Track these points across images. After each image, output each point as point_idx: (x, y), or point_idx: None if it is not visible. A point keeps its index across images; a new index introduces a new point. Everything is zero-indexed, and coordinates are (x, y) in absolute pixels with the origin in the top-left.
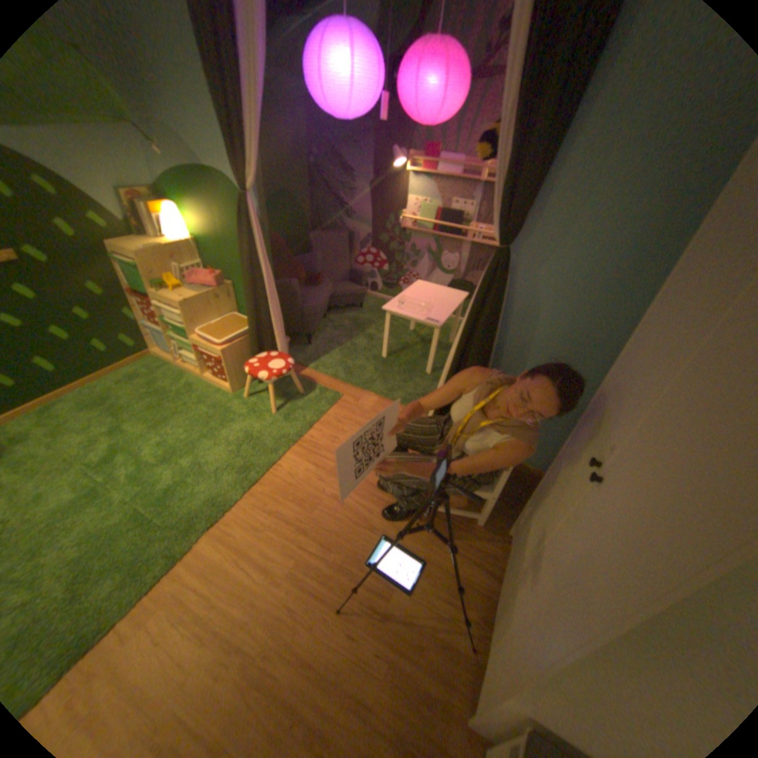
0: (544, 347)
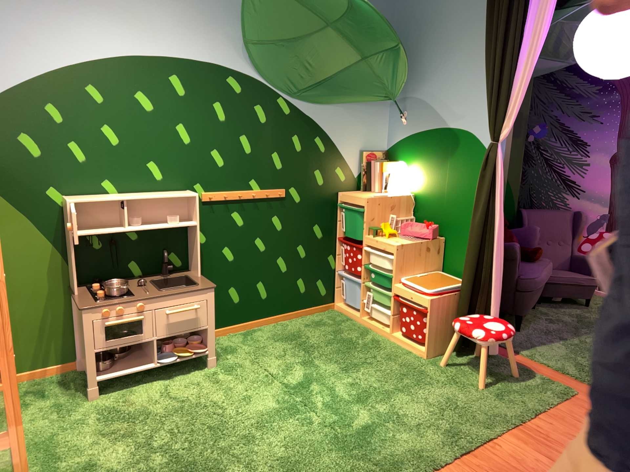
0: None
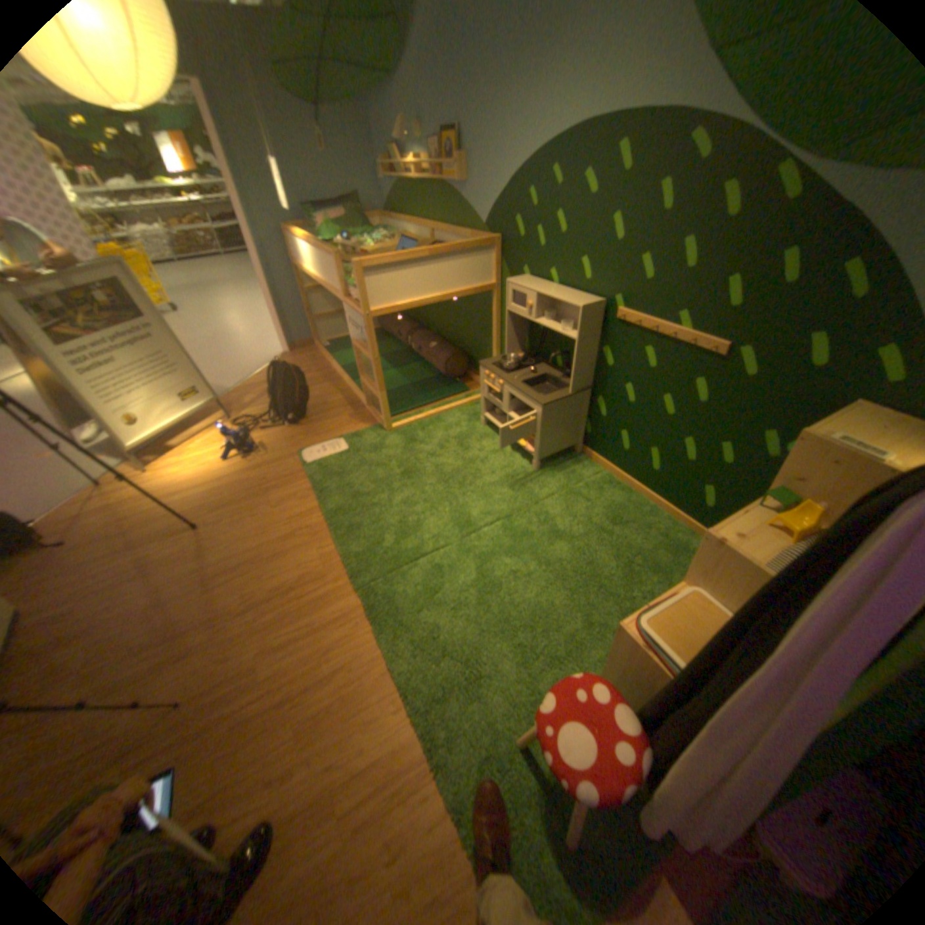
0: None
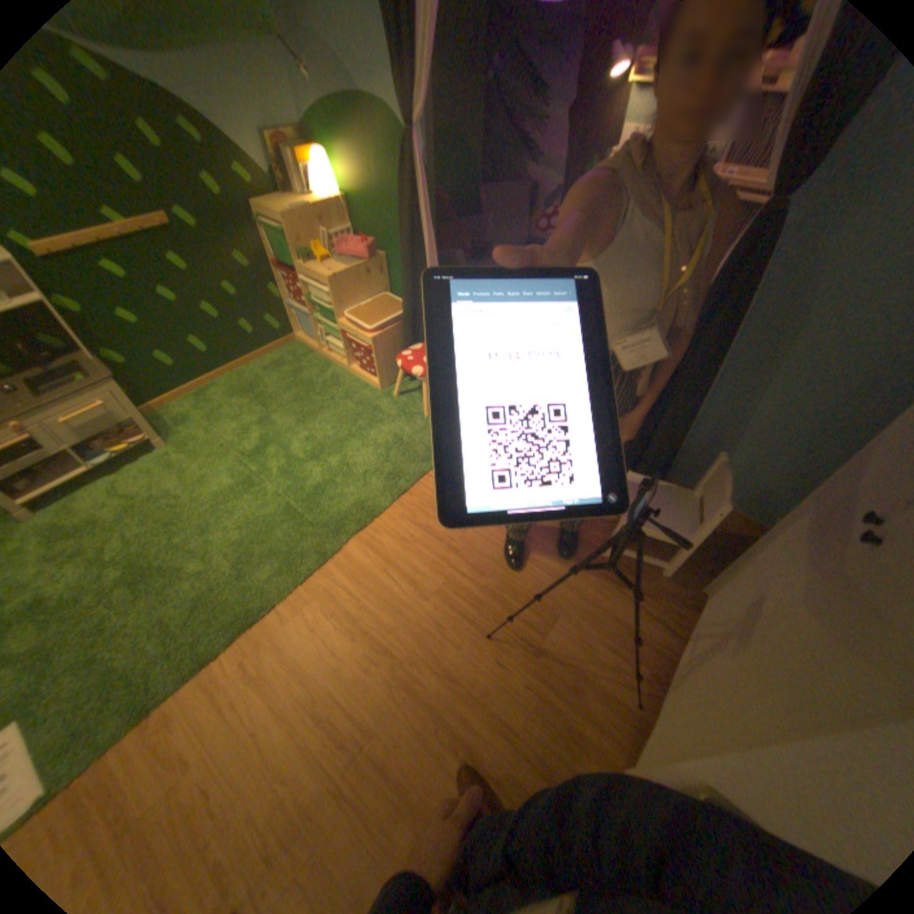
0: (809, 355)
